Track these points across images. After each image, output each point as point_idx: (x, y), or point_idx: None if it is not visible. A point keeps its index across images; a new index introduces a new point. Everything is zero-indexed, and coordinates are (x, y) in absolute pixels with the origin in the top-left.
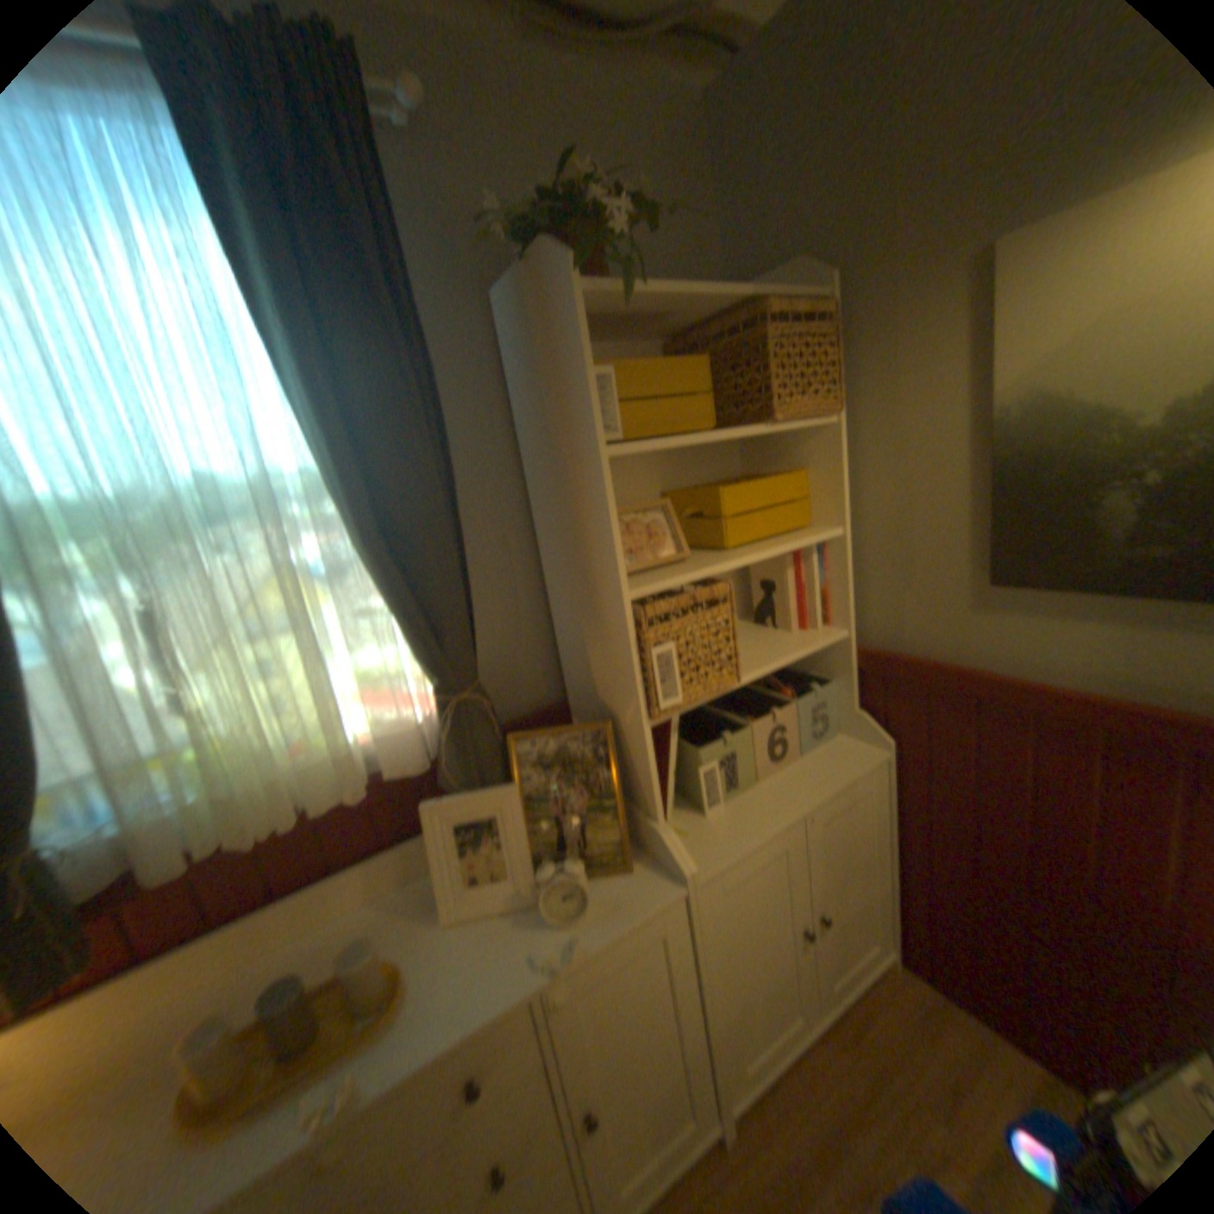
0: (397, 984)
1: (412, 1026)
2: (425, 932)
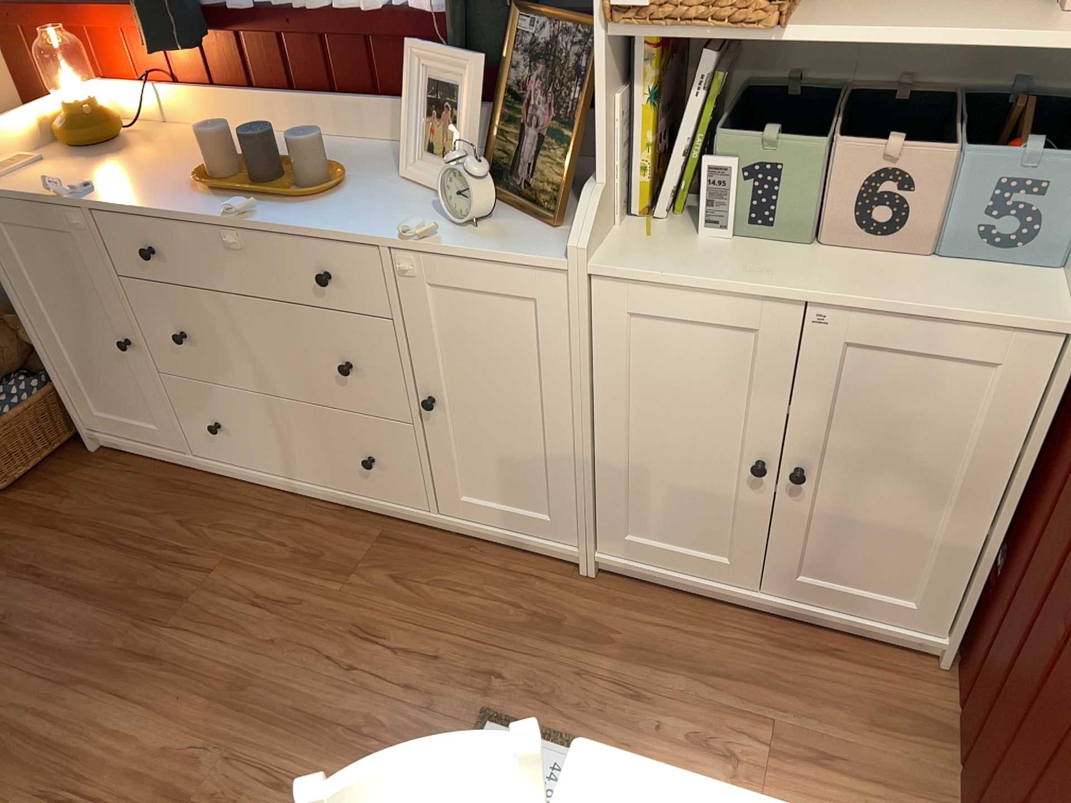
0: (342, 187)
1: (324, 213)
2: (398, 178)
